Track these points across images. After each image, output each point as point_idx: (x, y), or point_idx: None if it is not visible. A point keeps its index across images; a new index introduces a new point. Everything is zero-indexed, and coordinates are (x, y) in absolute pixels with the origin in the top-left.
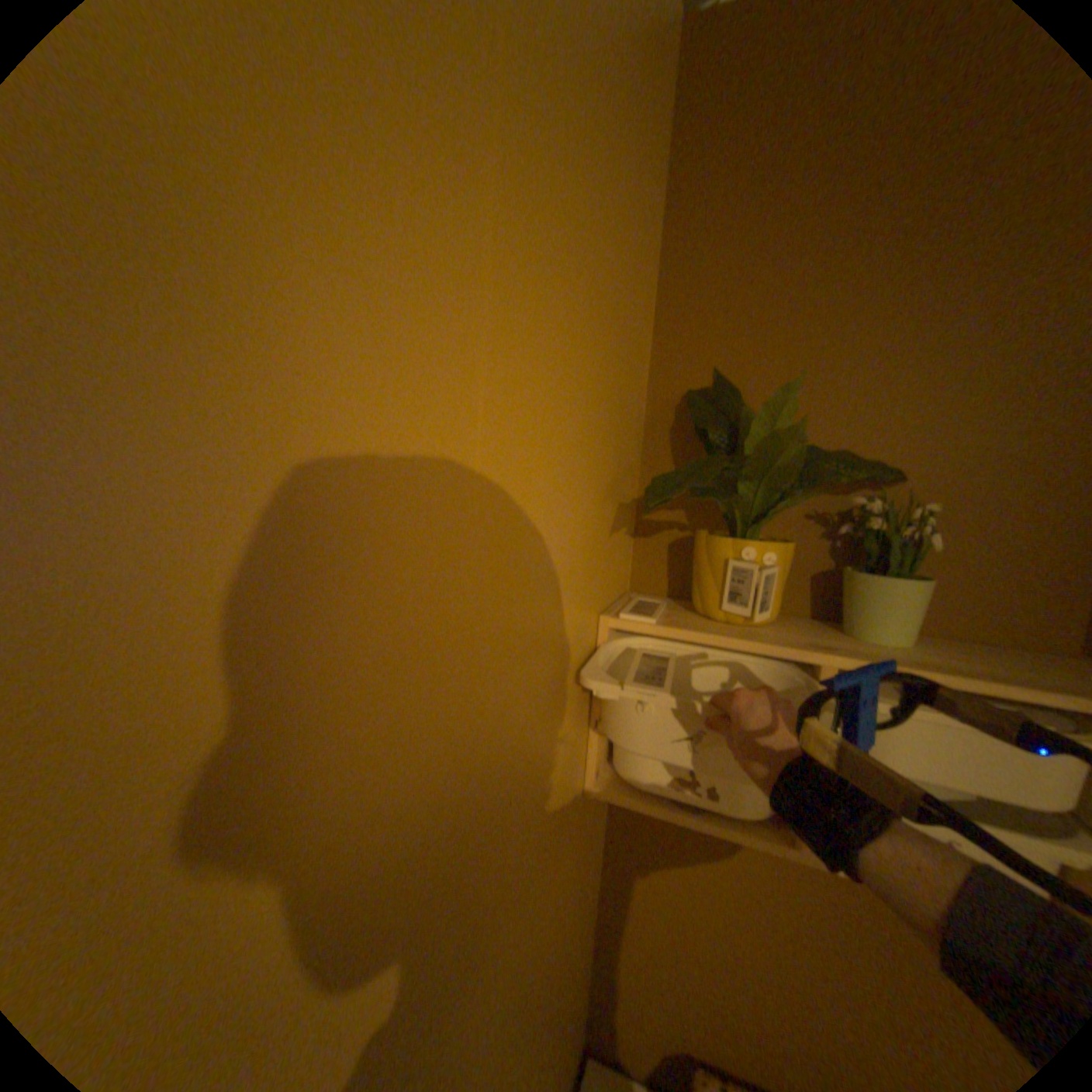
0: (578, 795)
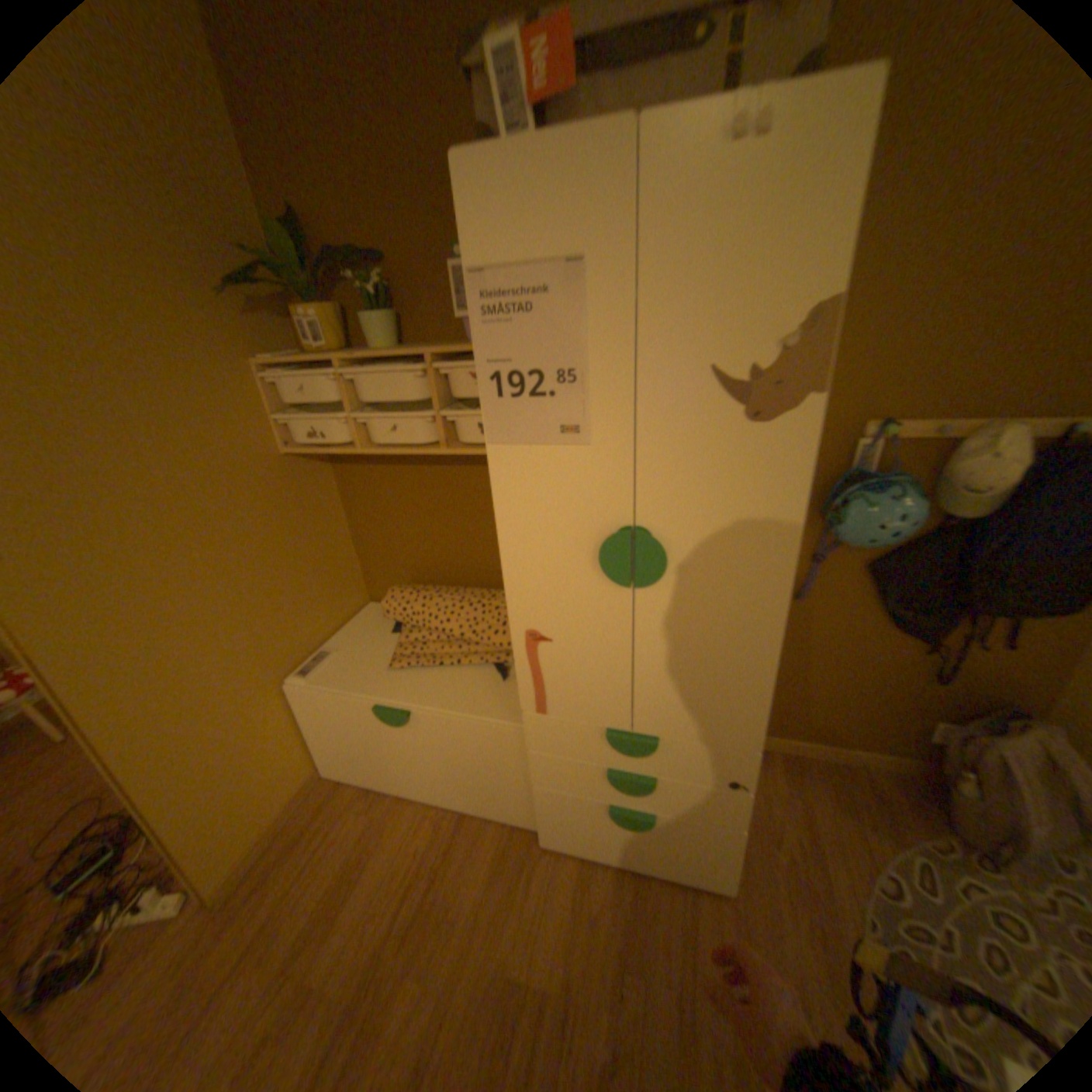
0: (269, 451)
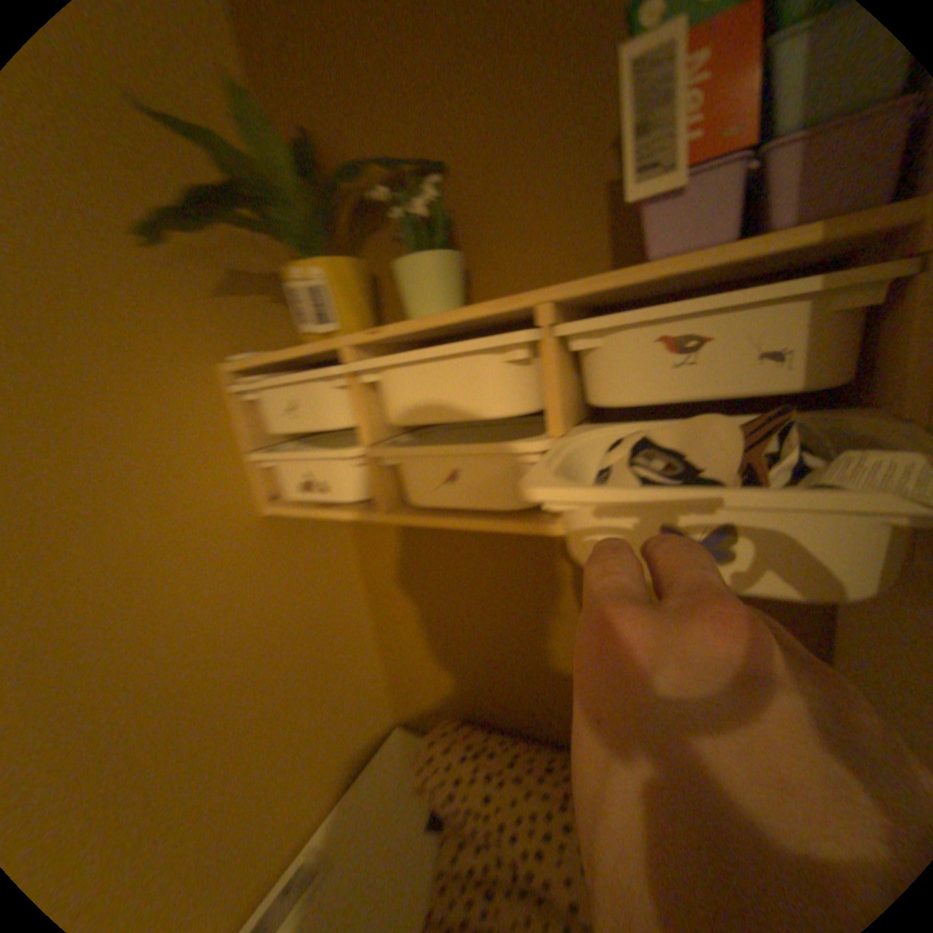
0: (245, 509)
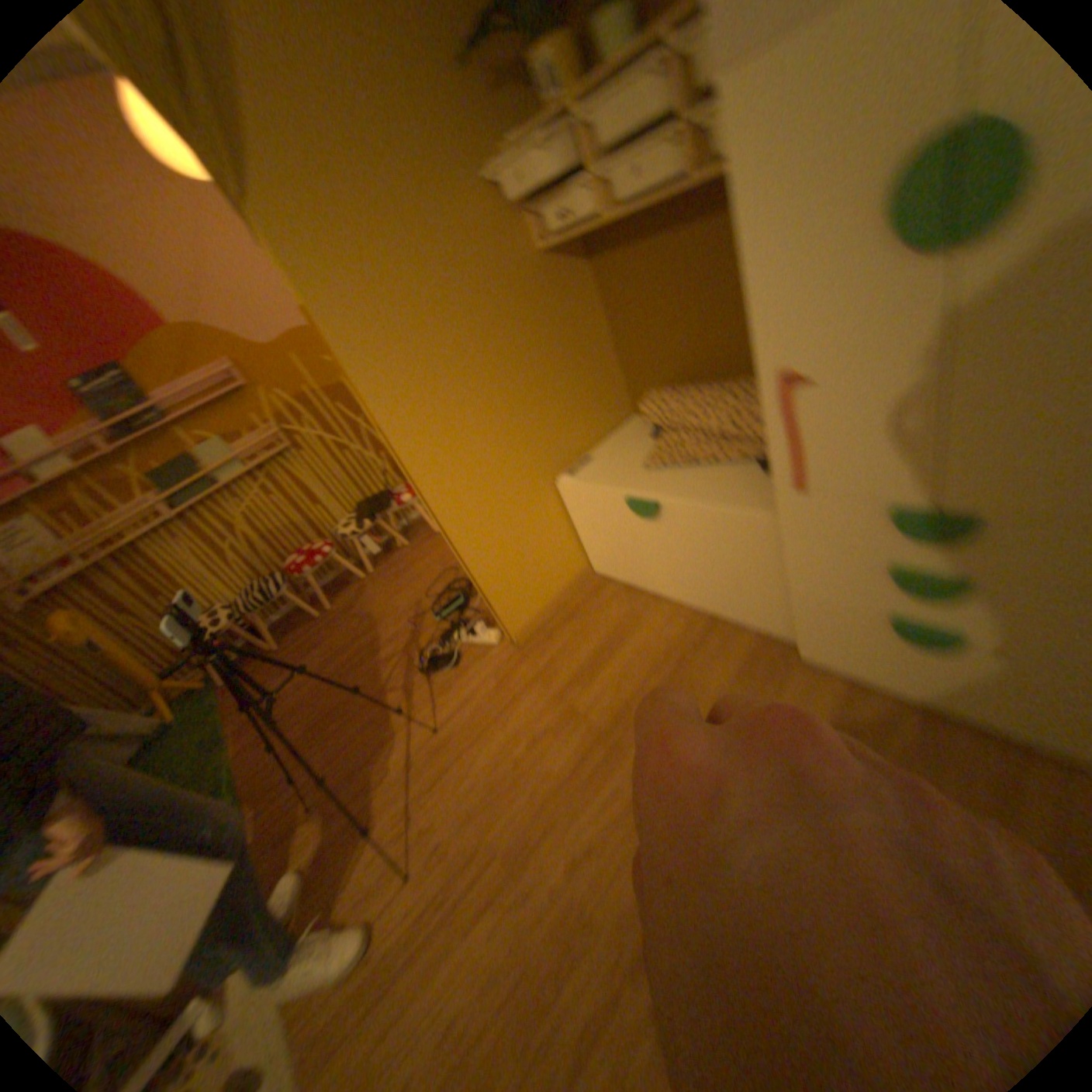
0: (524, 245)
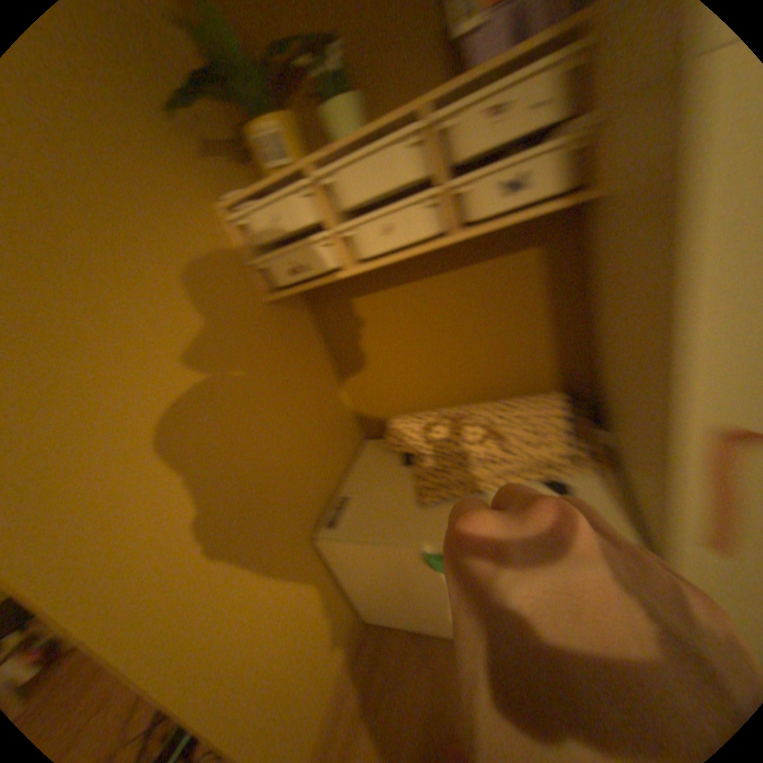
0: (256, 300)
